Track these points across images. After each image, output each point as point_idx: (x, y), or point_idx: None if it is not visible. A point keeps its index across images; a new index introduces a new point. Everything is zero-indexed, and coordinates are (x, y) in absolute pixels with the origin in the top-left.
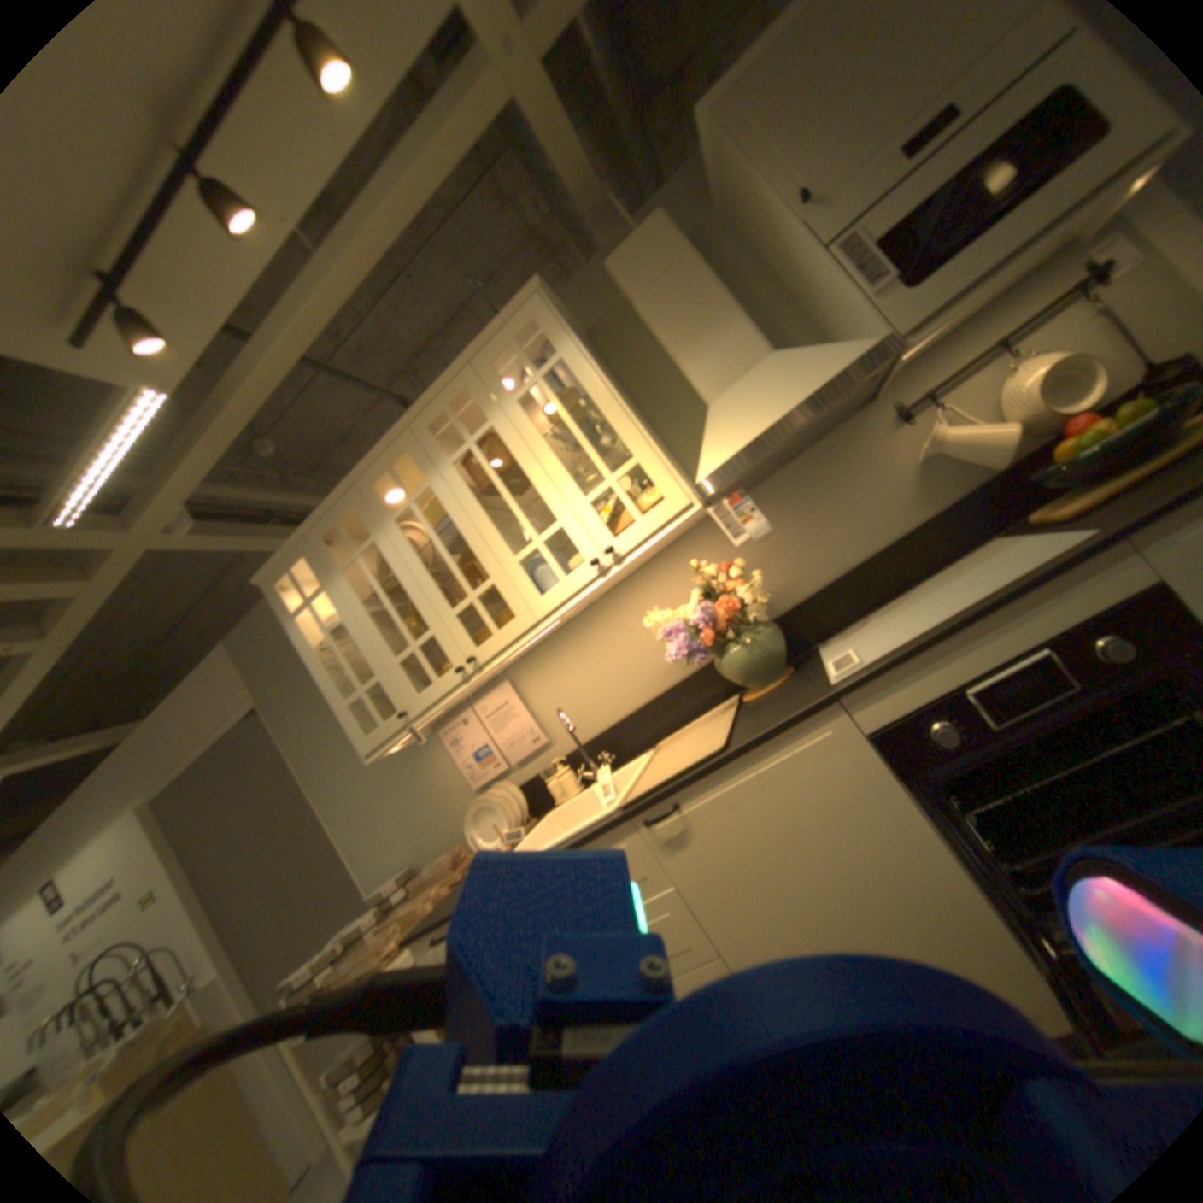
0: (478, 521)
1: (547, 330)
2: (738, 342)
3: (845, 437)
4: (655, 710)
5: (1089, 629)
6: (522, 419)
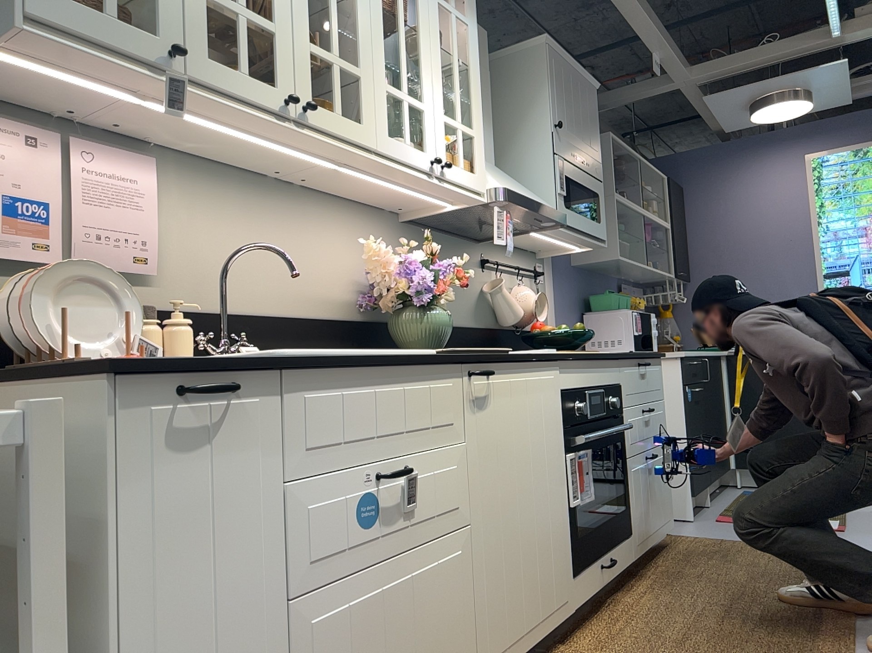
0: (374, 22)
1: (469, 4)
2: (489, 143)
3: (465, 248)
4: (291, 332)
5: (610, 391)
6: (435, 18)
